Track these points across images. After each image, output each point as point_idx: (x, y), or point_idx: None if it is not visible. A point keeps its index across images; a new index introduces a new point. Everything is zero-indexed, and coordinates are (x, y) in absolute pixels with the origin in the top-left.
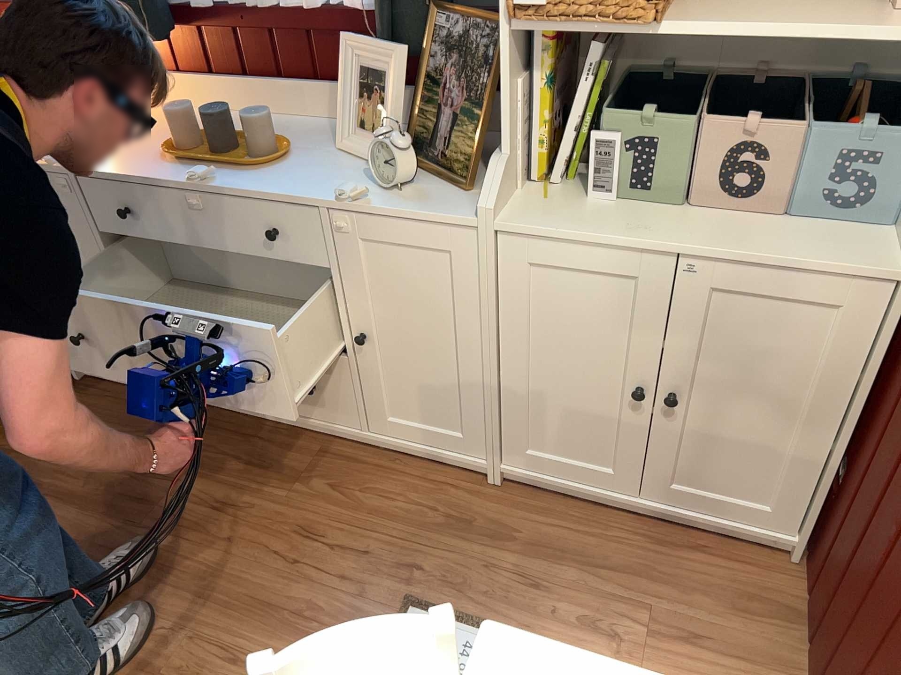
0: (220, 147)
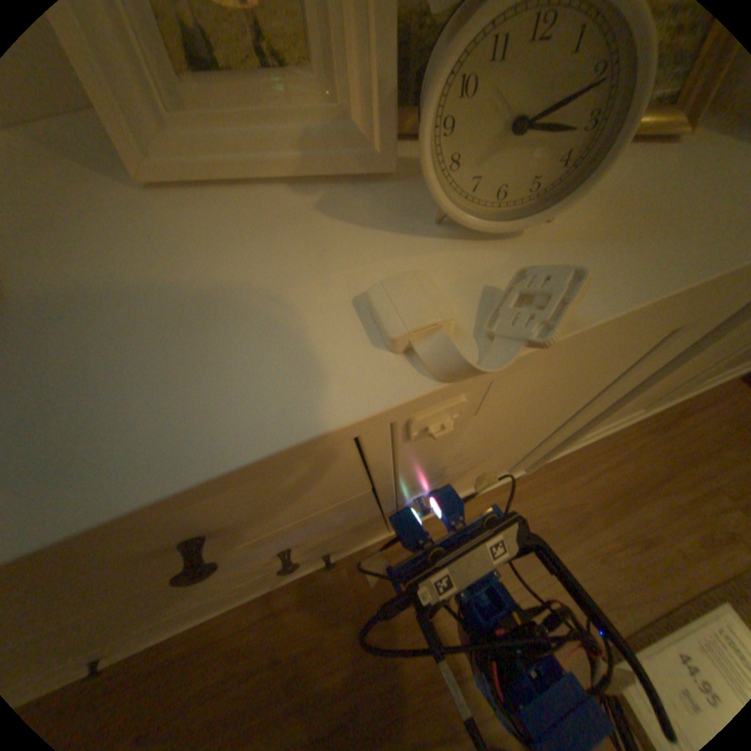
0: None
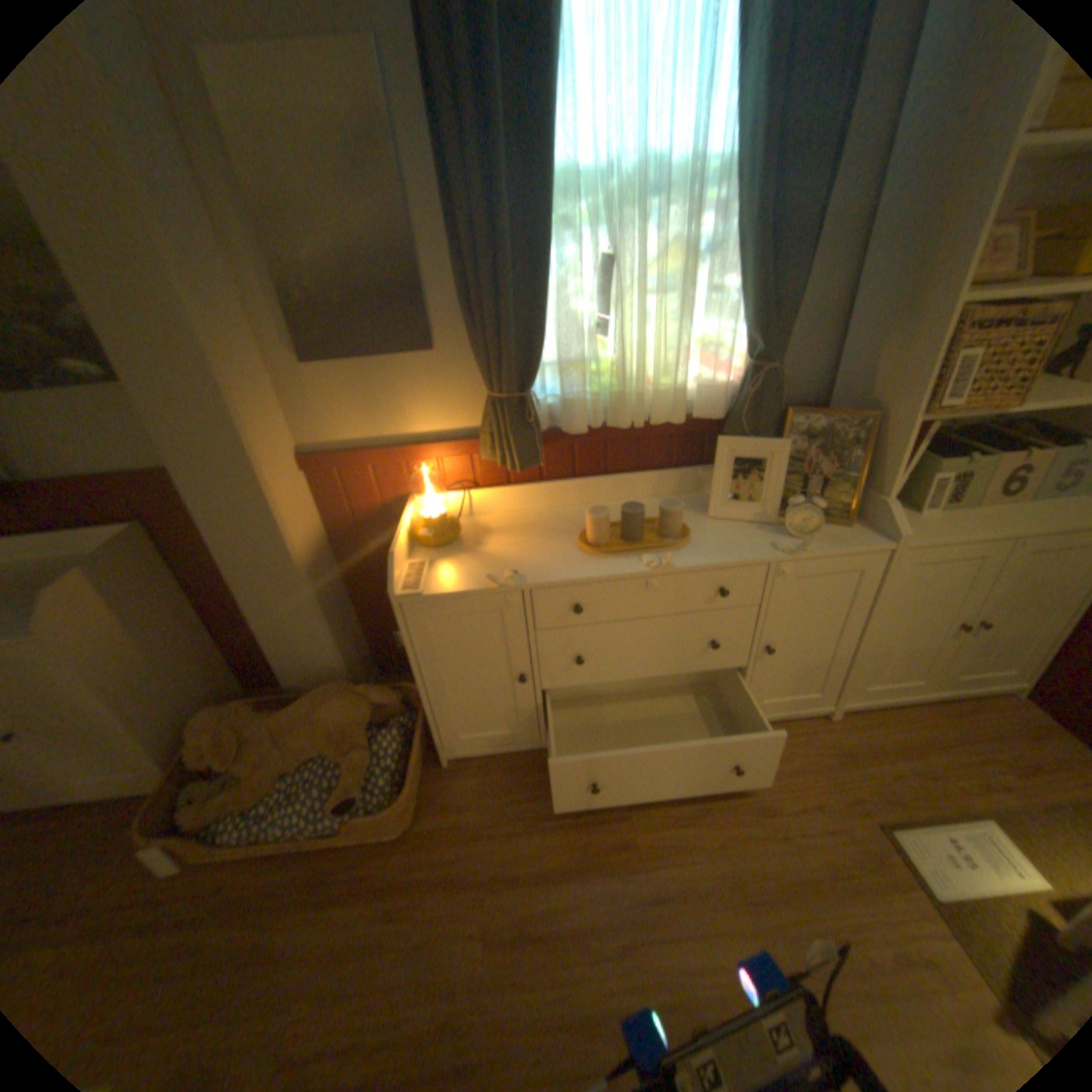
0: (629, 533)
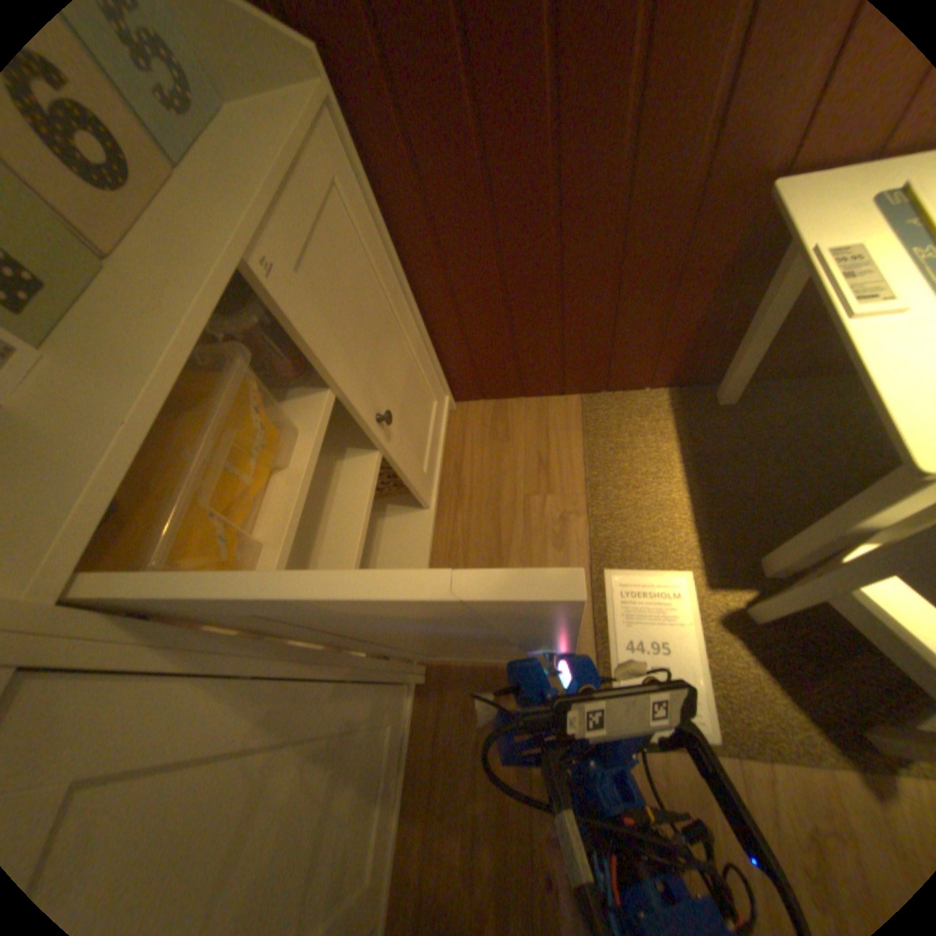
0: None
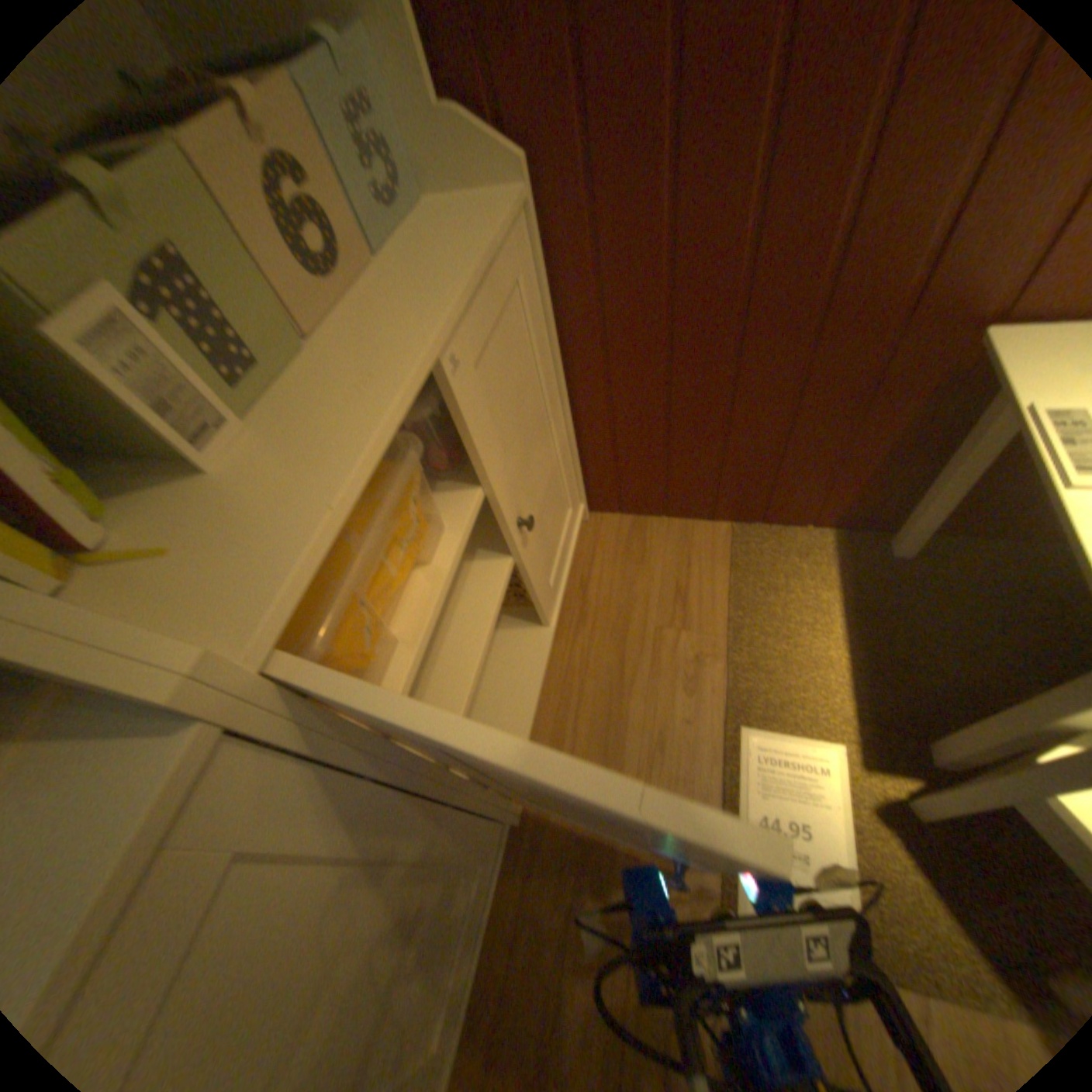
0: None
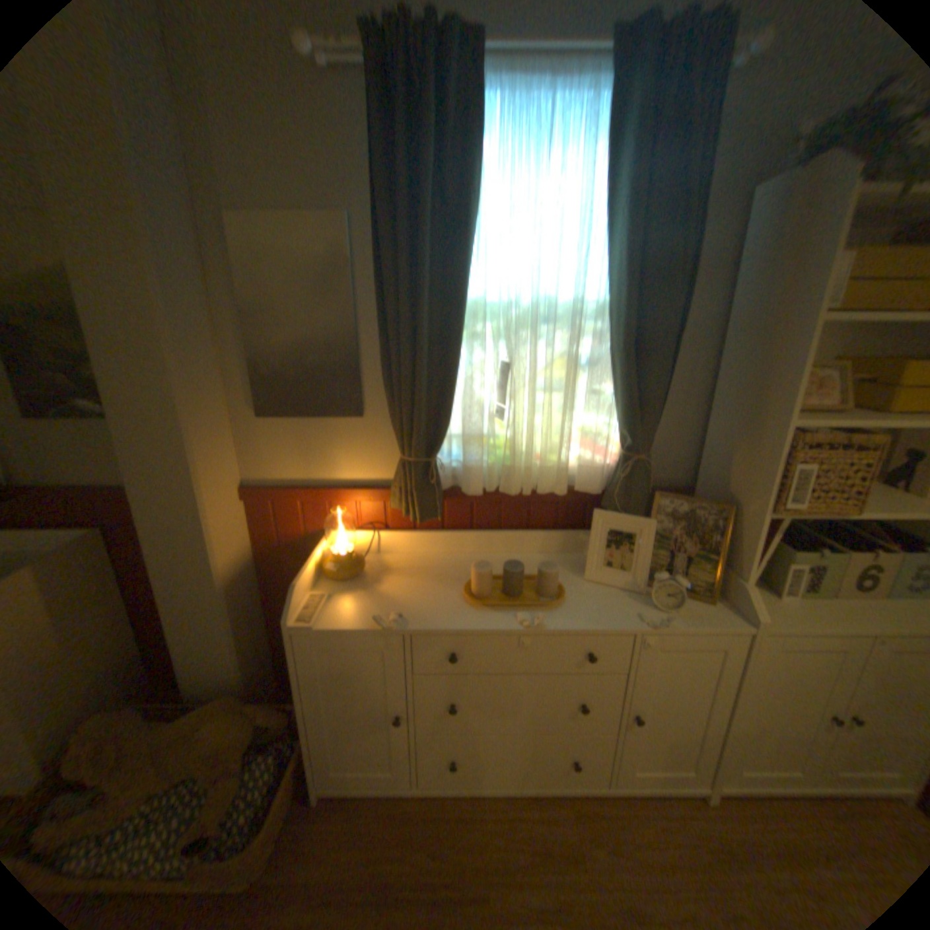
0: (510, 589)
